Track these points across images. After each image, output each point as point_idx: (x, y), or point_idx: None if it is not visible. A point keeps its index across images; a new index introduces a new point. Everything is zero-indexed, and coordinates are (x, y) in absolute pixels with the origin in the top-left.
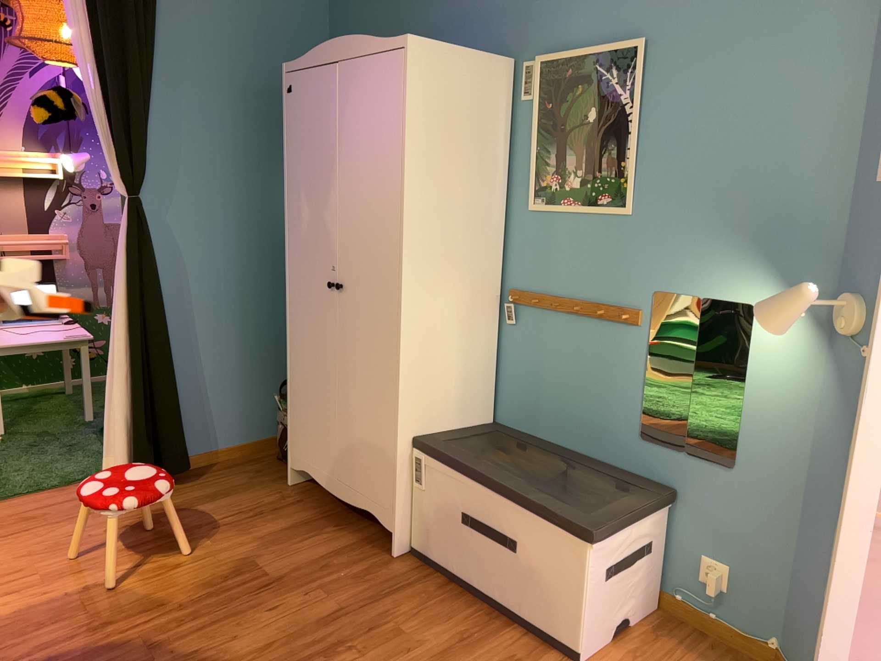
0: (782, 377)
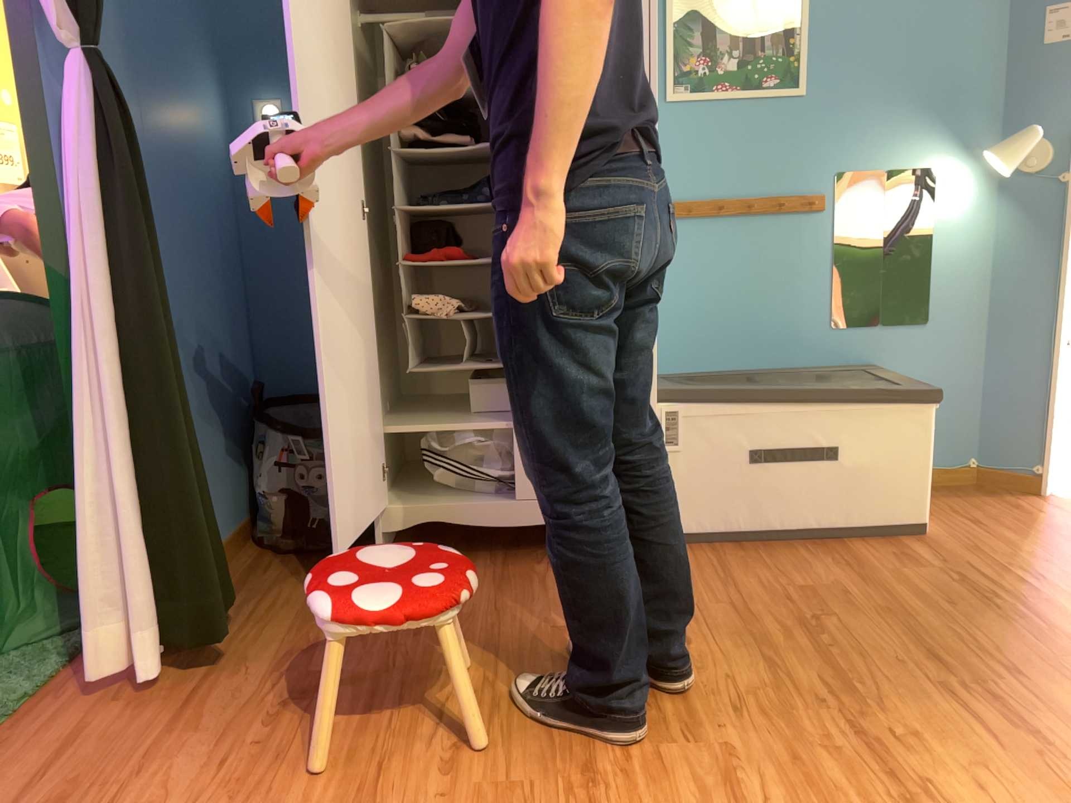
0: (964, 228)
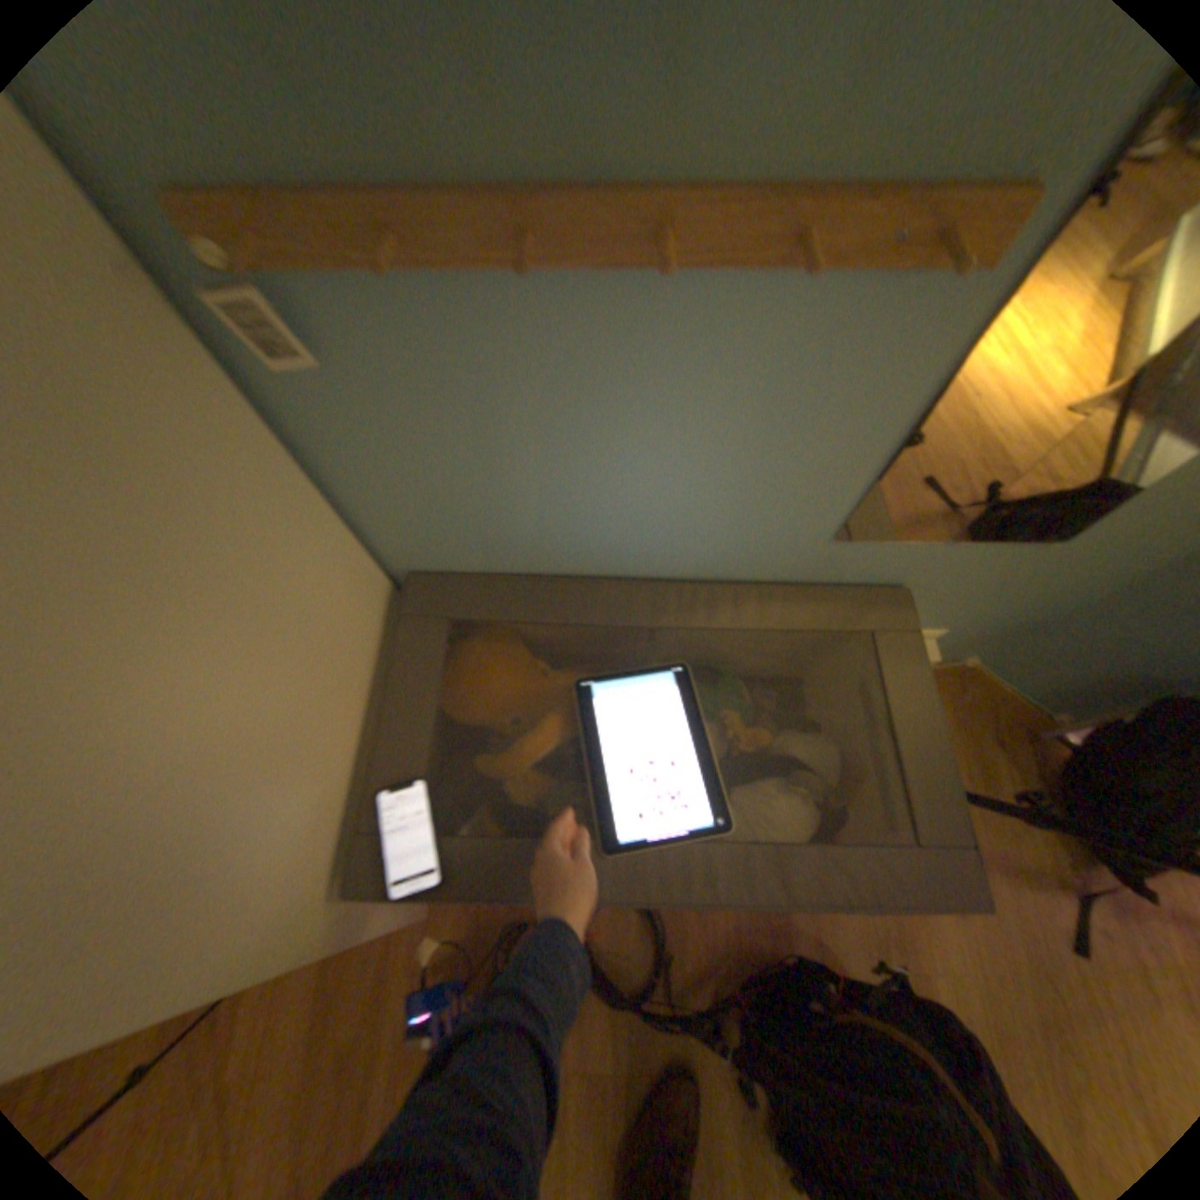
0: None
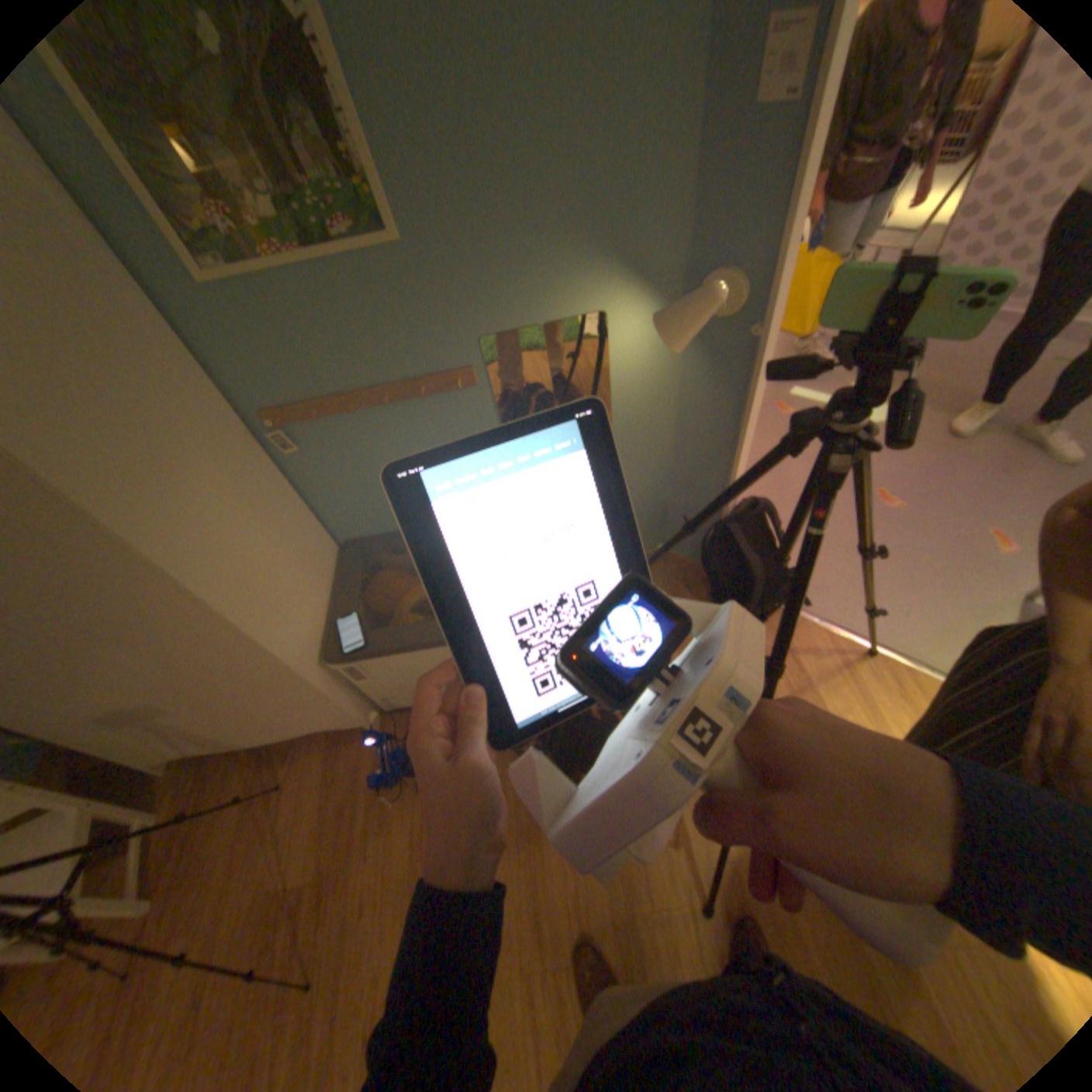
0: (645, 374)
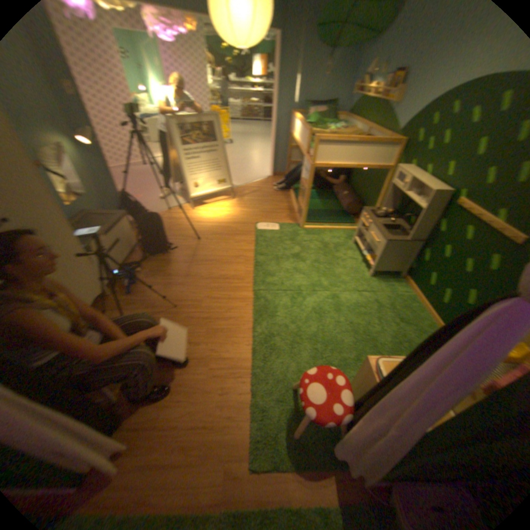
0: (78, 160)
